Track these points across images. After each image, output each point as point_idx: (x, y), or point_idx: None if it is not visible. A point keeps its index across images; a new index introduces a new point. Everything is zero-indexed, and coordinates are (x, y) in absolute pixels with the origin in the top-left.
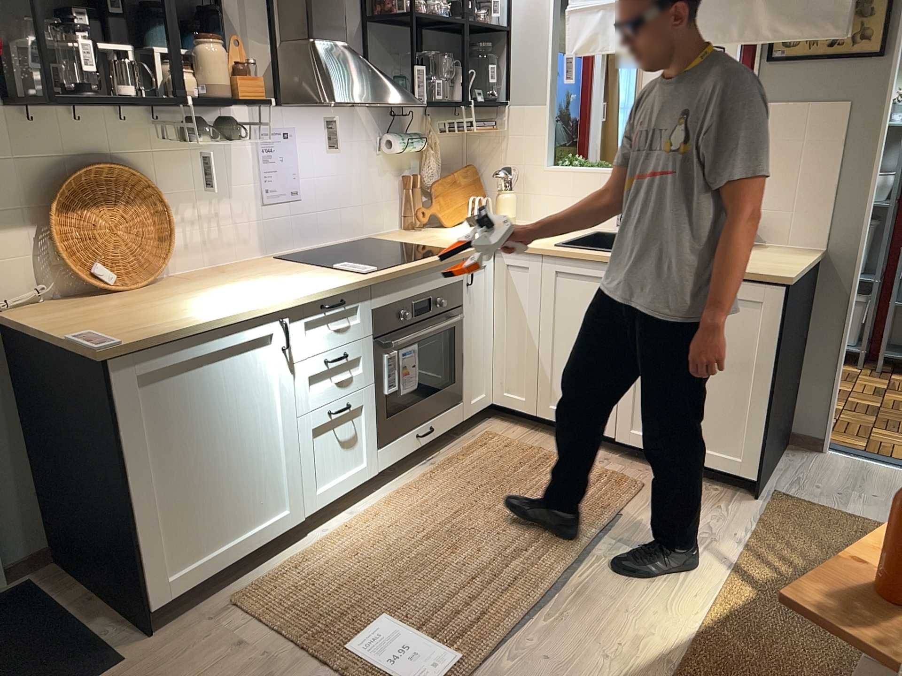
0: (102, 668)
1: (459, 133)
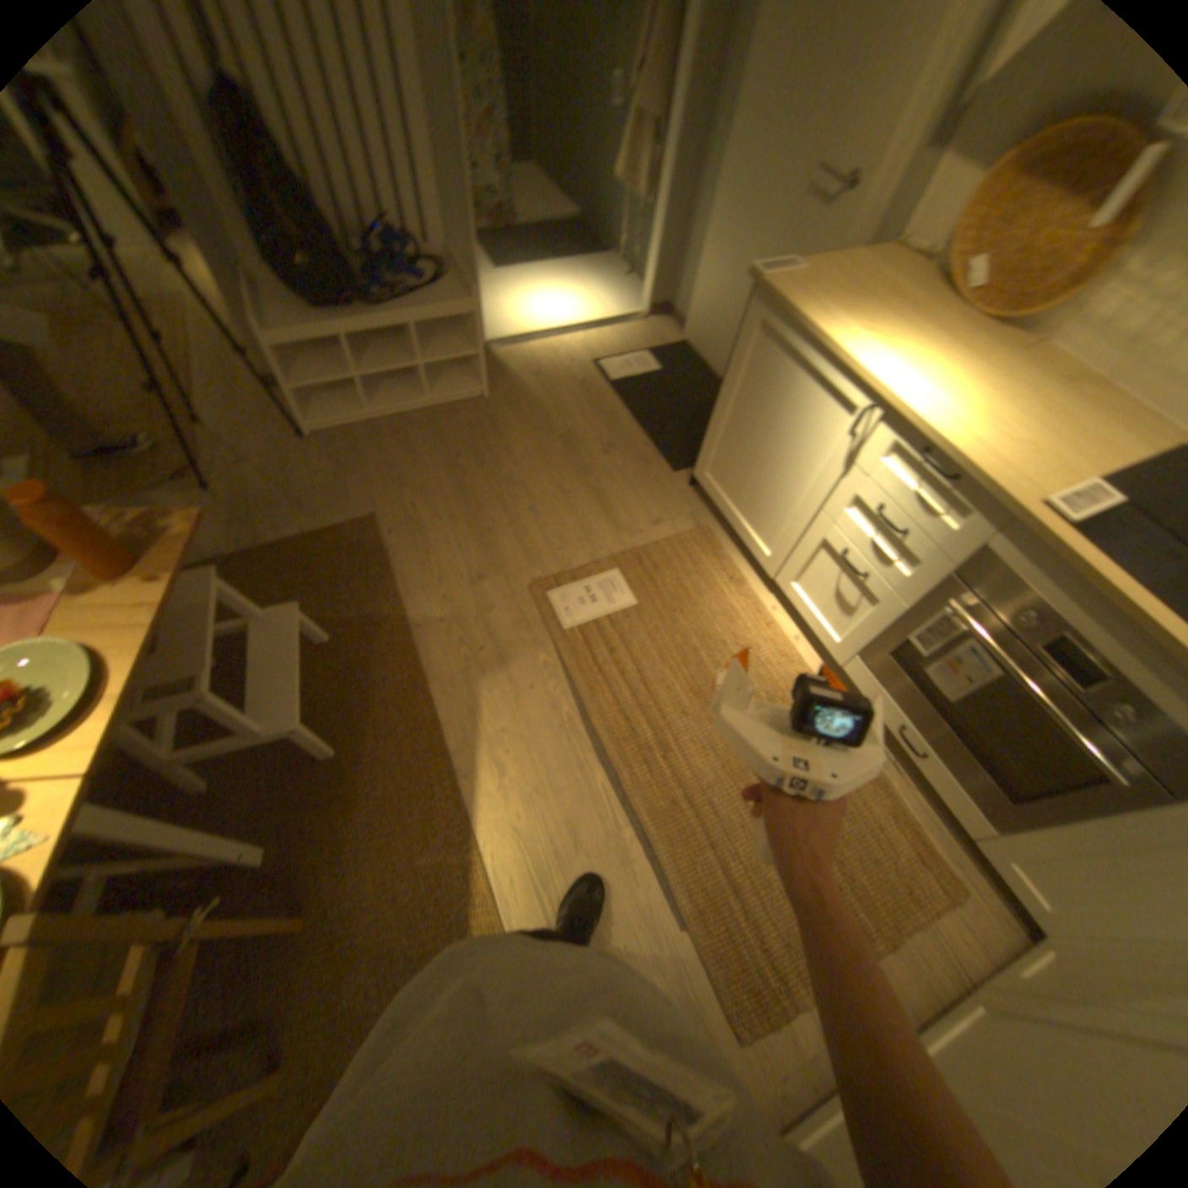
0: (673, 463)
1: None
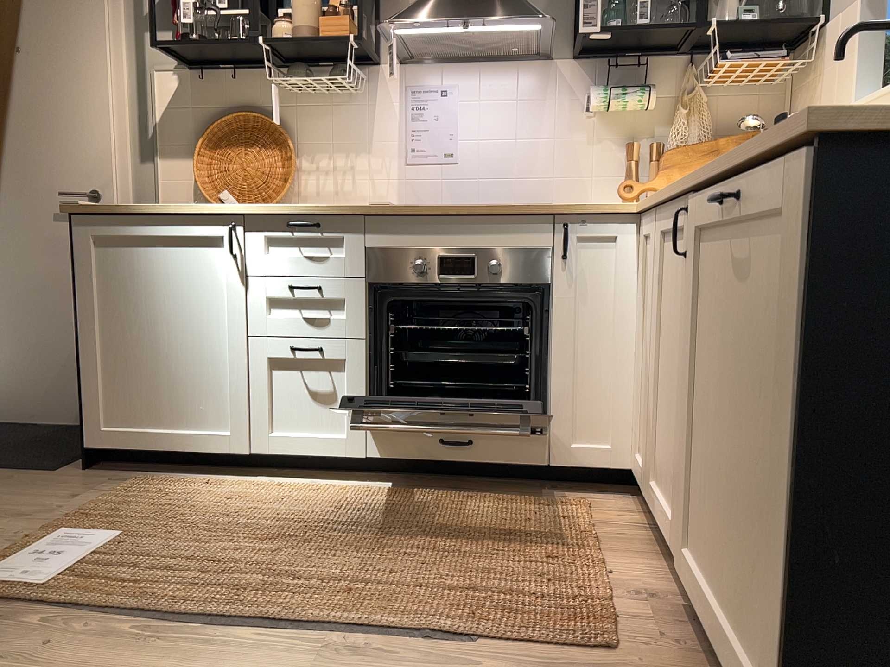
0: (42, 468)
1: (755, 87)
